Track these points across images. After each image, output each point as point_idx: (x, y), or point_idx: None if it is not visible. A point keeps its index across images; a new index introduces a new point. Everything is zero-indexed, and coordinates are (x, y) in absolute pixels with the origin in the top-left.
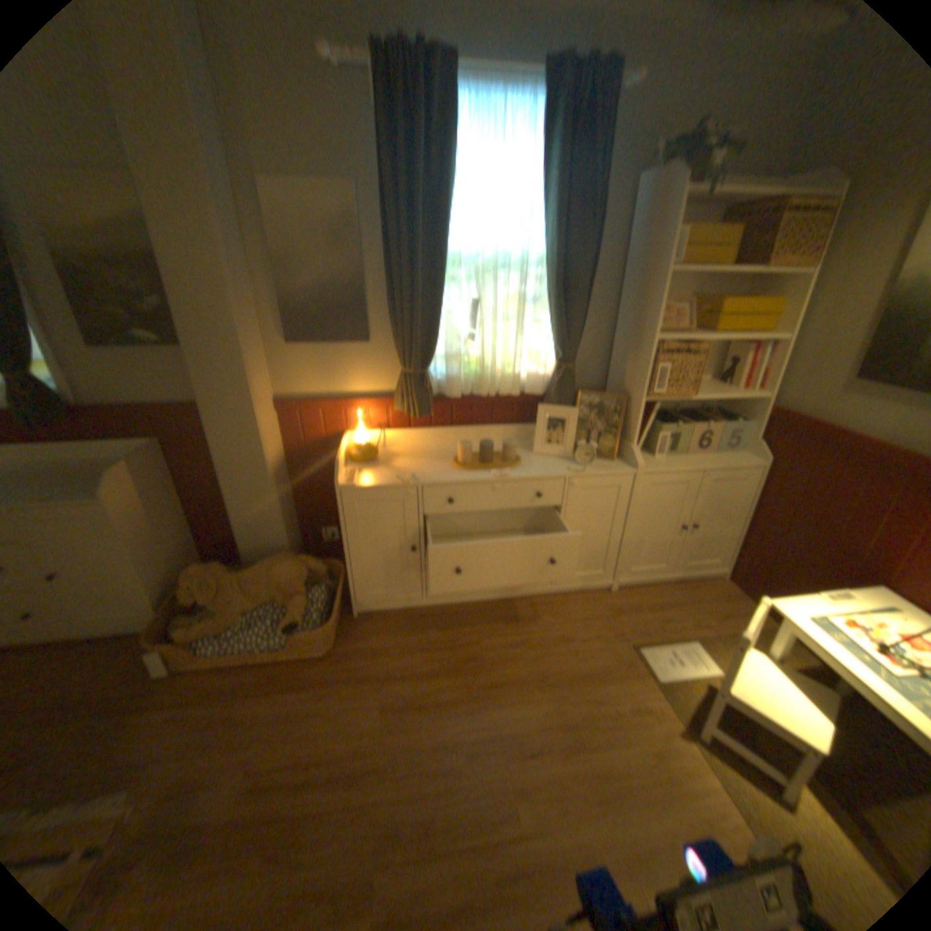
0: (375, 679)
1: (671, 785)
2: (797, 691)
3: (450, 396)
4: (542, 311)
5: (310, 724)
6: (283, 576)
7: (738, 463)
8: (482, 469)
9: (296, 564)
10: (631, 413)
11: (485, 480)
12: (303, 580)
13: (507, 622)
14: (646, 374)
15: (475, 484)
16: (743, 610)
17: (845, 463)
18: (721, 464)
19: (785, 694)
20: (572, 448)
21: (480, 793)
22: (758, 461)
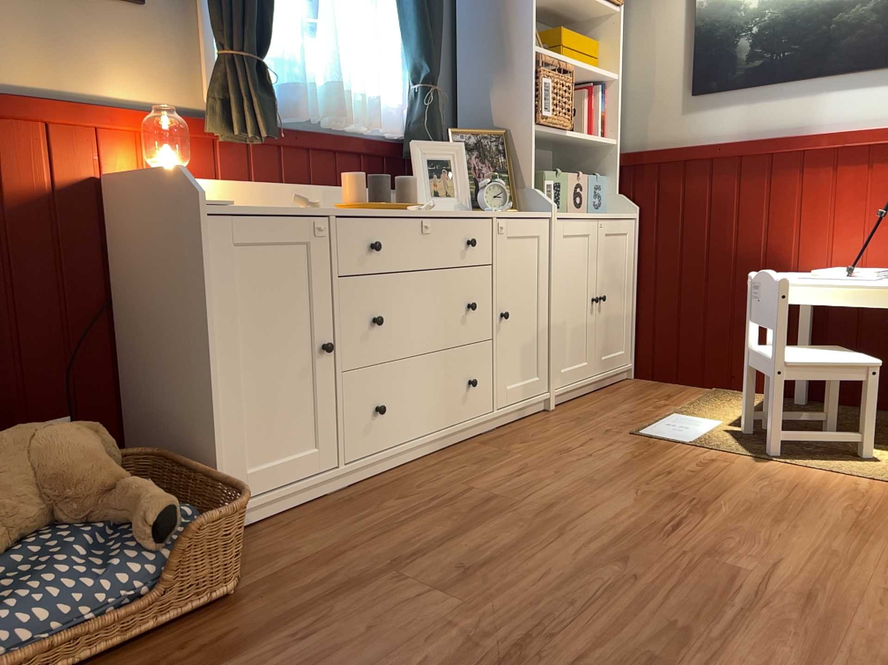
0: (370, 571)
1: (795, 485)
2: (812, 350)
3: (295, 113)
4: (390, 13)
5: (328, 663)
6: (69, 443)
7: (614, 215)
8: (390, 205)
9: (77, 426)
10: (517, 150)
11: (408, 212)
12: (106, 460)
13: (474, 462)
14: (529, 92)
15: (399, 216)
16: (671, 388)
17: (709, 177)
18: (604, 214)
19: (809, 352)
20: (469, 194)
21: (672, 574)
22: (625, 214)
